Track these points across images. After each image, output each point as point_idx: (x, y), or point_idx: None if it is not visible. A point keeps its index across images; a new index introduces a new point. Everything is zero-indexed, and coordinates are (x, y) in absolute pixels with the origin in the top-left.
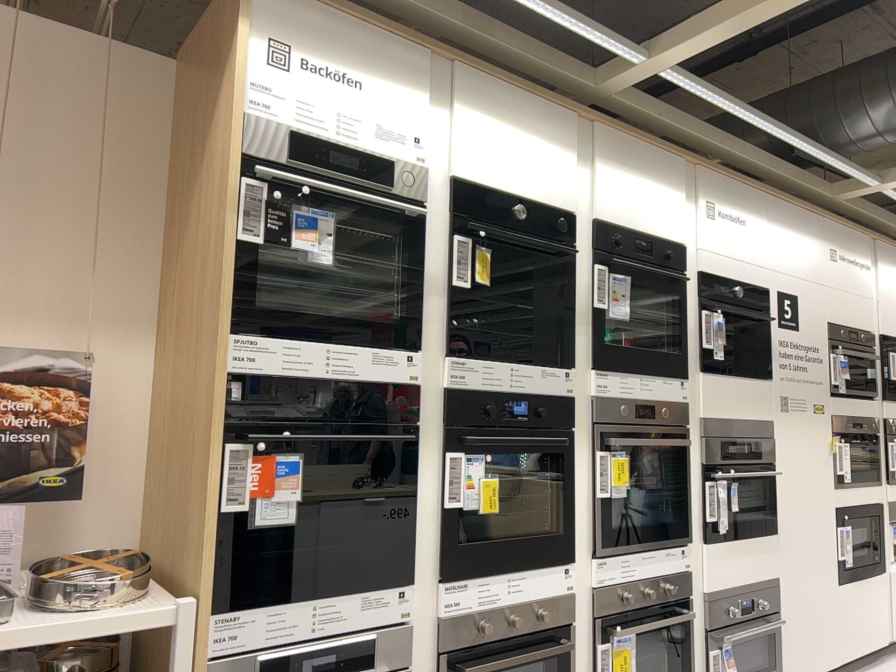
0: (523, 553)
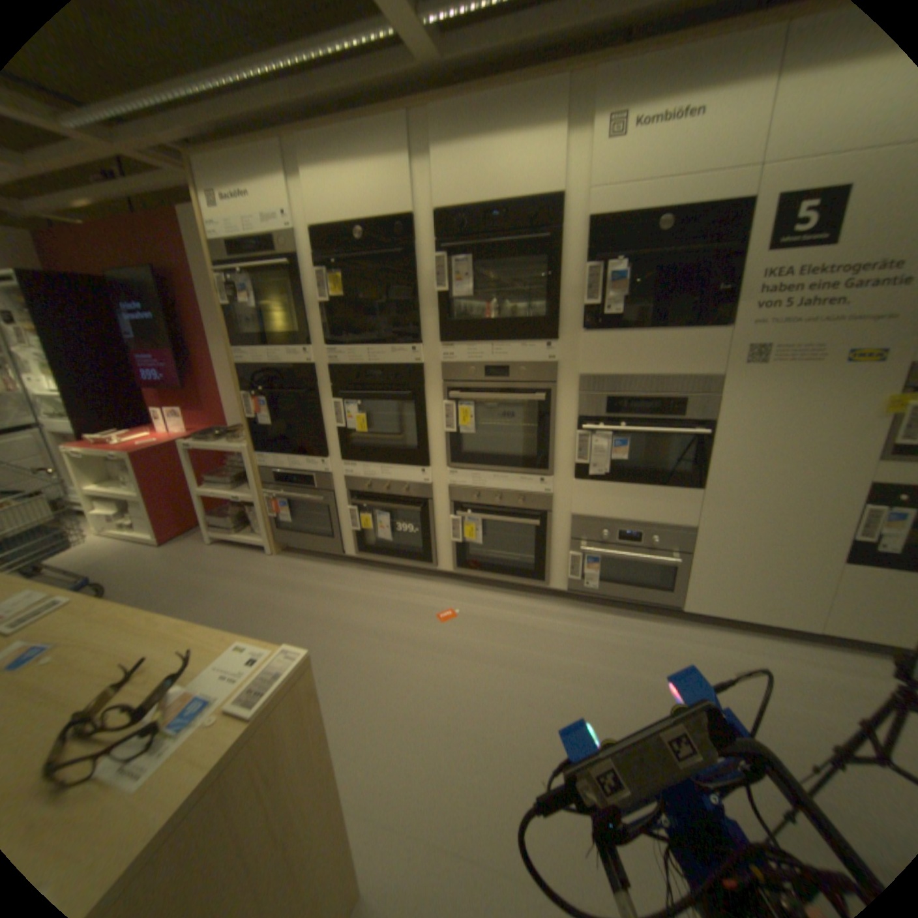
0: (389, 457)
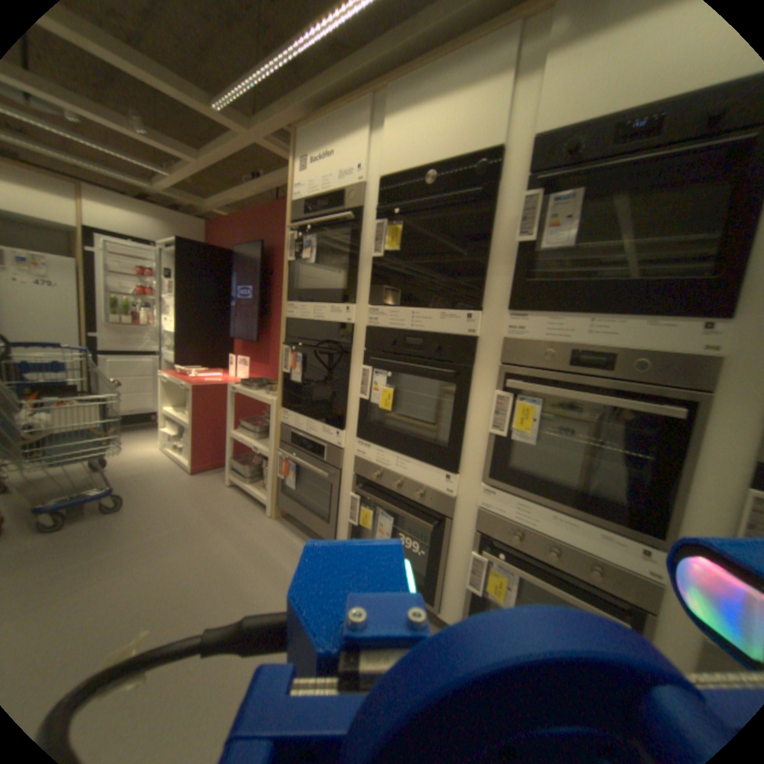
0: (409, 445)
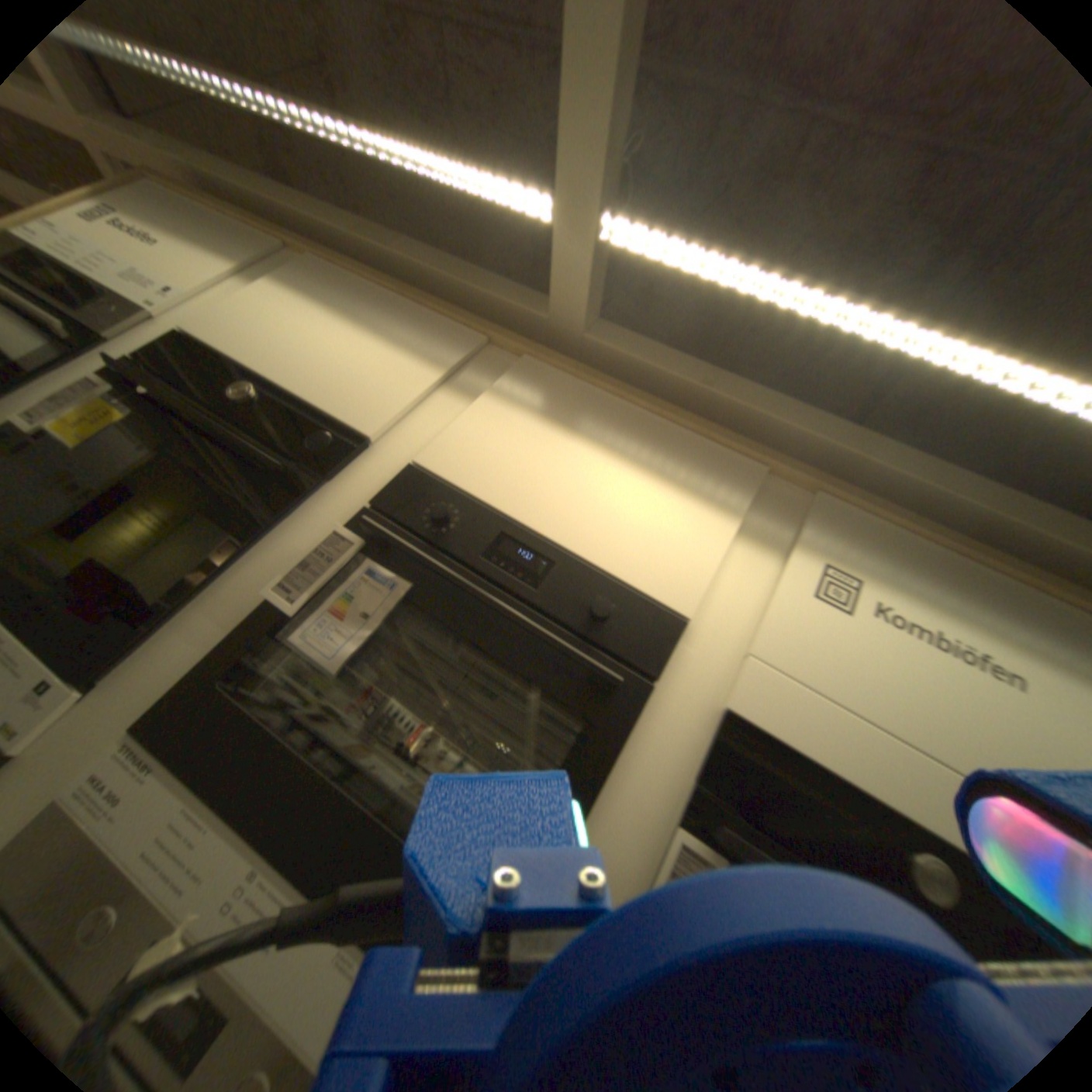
0: None
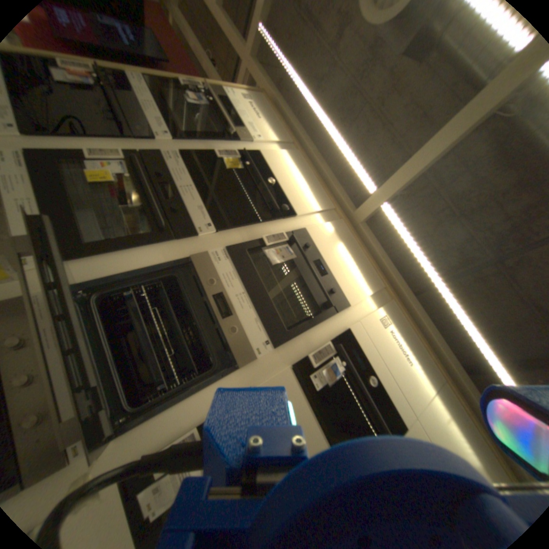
0: (54, 212)
